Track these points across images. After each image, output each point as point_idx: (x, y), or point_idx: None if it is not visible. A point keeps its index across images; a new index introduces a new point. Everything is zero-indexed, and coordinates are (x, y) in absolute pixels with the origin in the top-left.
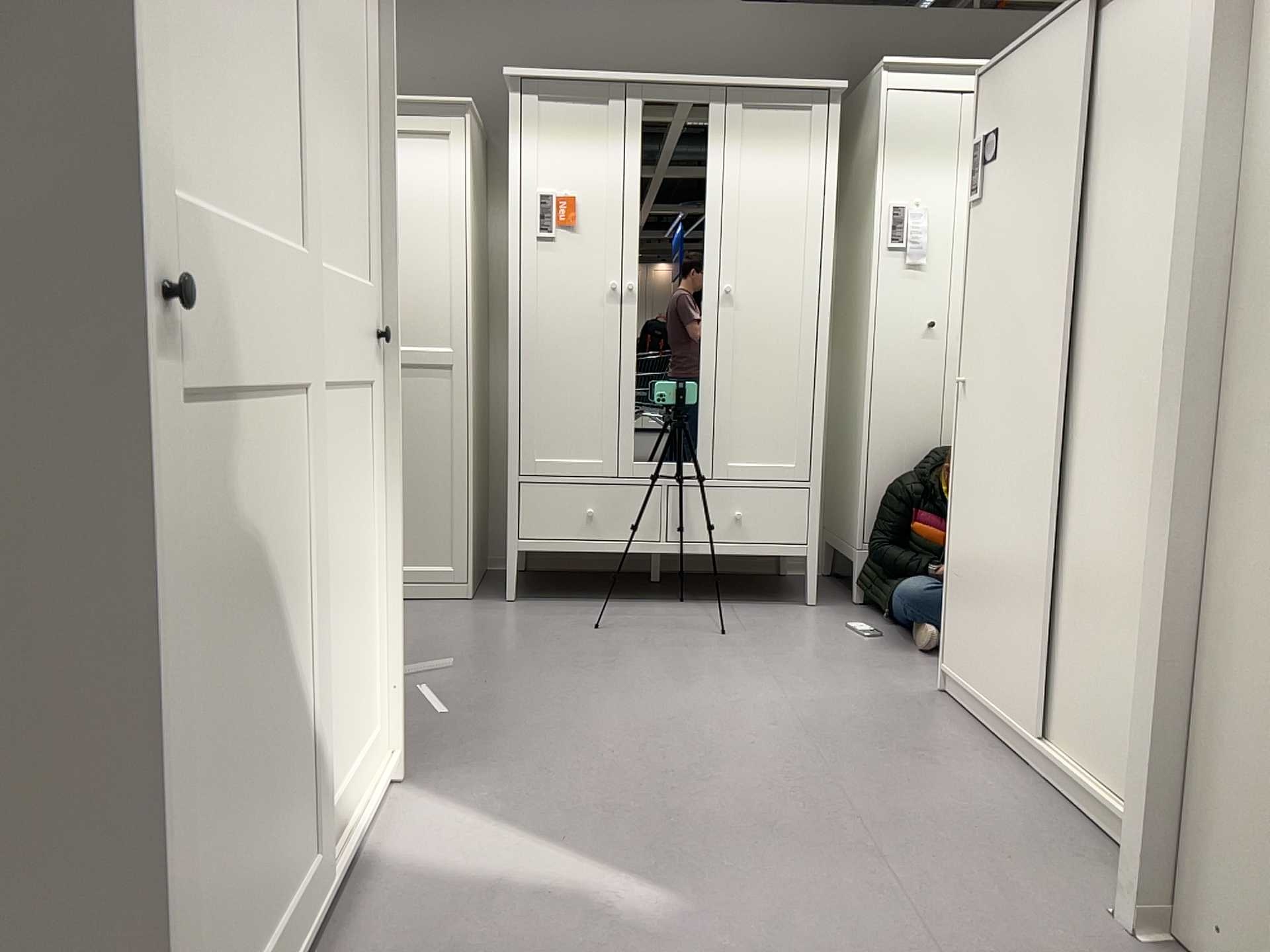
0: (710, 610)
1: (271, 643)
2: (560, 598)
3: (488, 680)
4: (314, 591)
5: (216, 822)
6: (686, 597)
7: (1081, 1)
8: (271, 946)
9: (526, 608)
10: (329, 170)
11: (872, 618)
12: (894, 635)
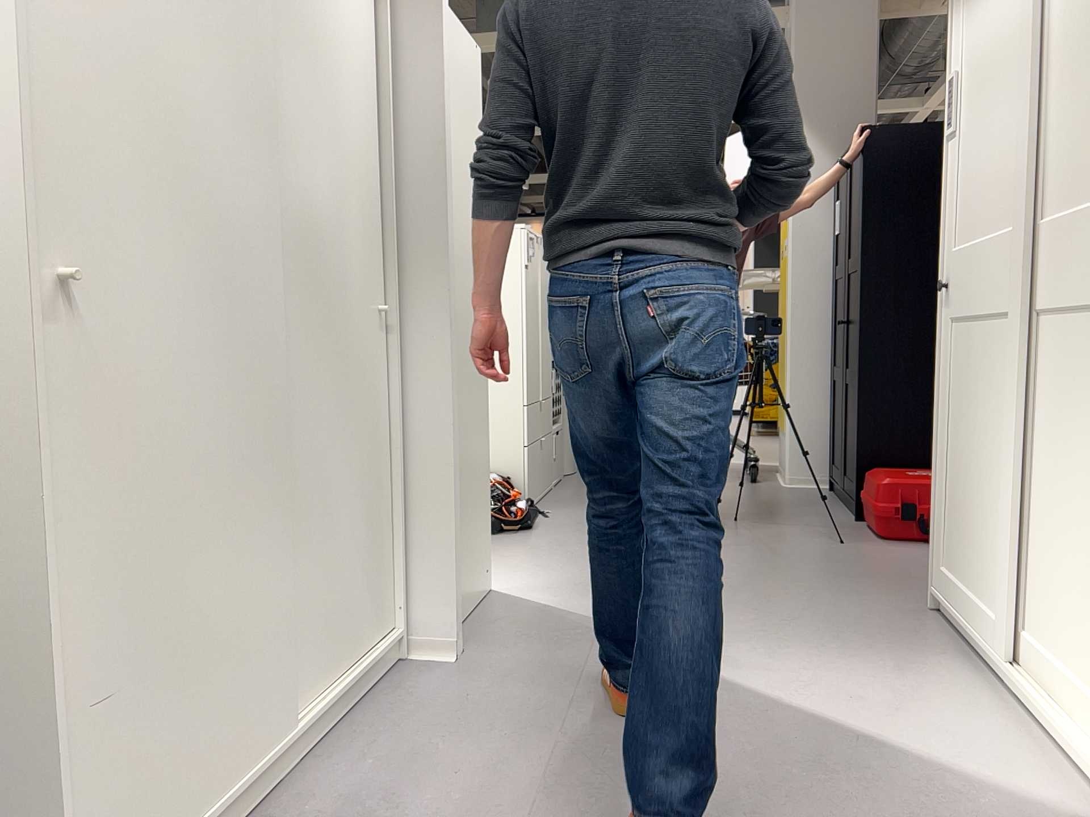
0: None
1: (980, 447)
2: None
3: None
4: (1039, 464)
5: (954, 492)
6: None
7: None
8: (966, 595)
9: None
10: (1083, 118)
11: None
12: None
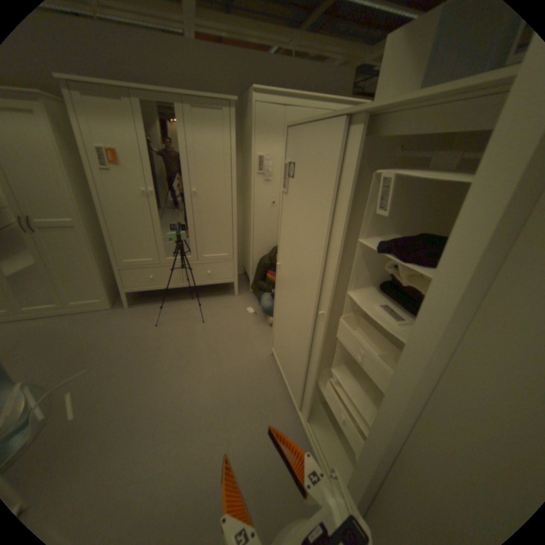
0: (201, 303)
1: None
2: (147, 302)
3: (101, 378)
4: None
5: None
6: (194, 295)
7: (340, 116)
8: None
9: (132, 312)
10: None
11: (254, 301)
12: (260, 312)
